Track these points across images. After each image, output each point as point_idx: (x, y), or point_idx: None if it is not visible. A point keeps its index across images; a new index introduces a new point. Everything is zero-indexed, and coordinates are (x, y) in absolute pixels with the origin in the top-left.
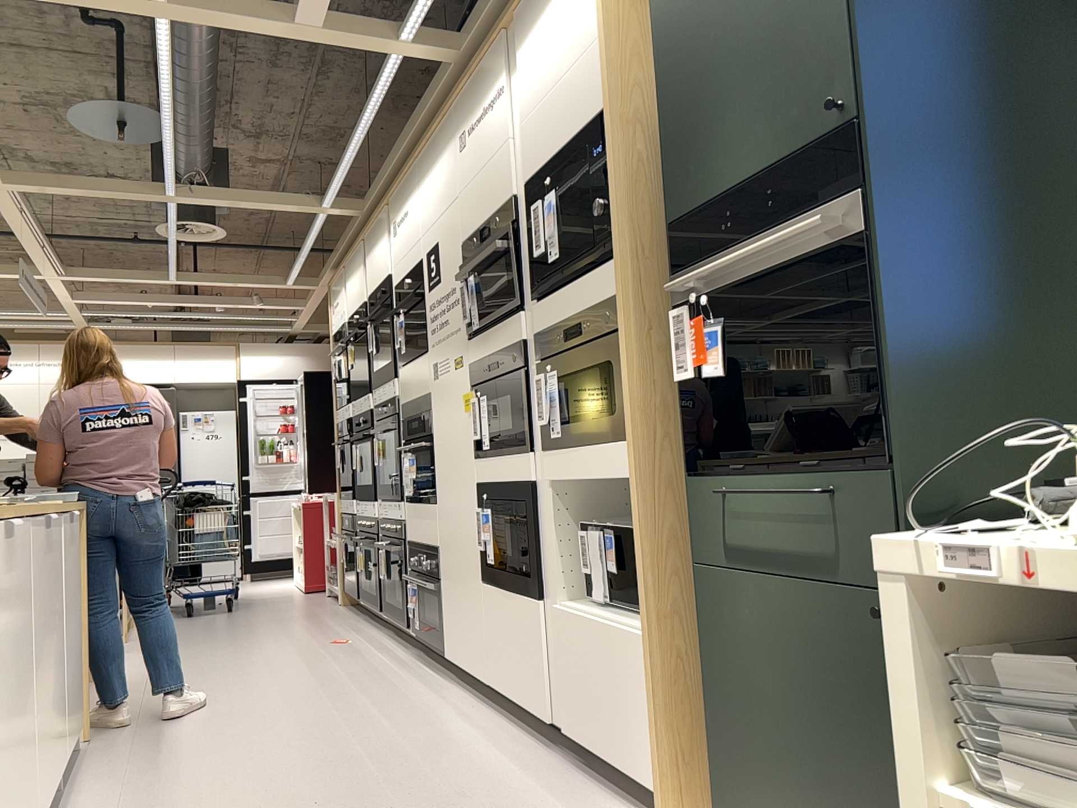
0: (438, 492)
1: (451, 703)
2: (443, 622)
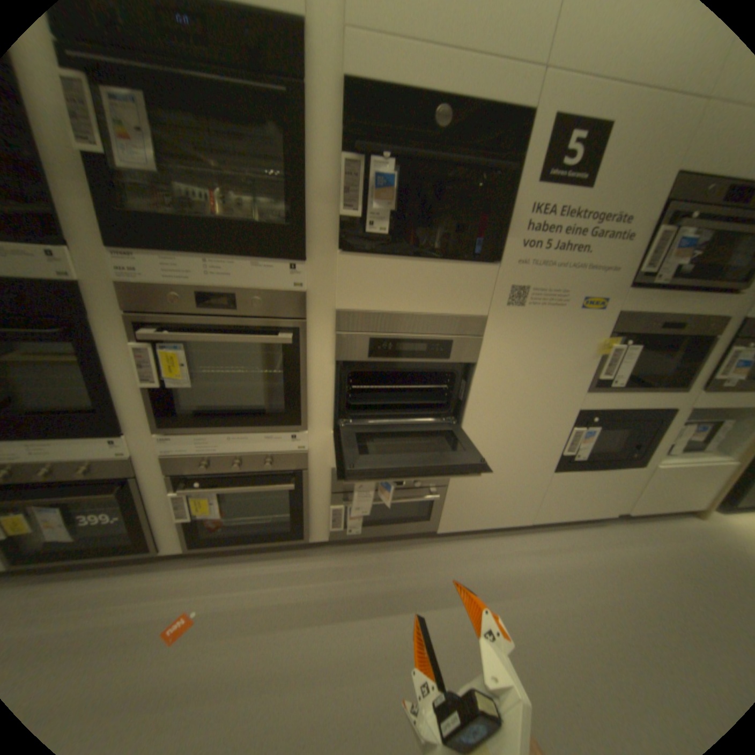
0: (471, 419)
1: (508, 555)
2: (443, 513)
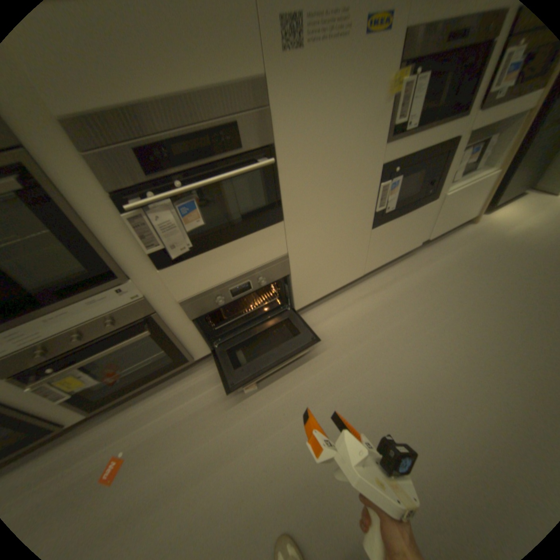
0: (289, 207)
1: (351, 304)
2: (293, 295)
